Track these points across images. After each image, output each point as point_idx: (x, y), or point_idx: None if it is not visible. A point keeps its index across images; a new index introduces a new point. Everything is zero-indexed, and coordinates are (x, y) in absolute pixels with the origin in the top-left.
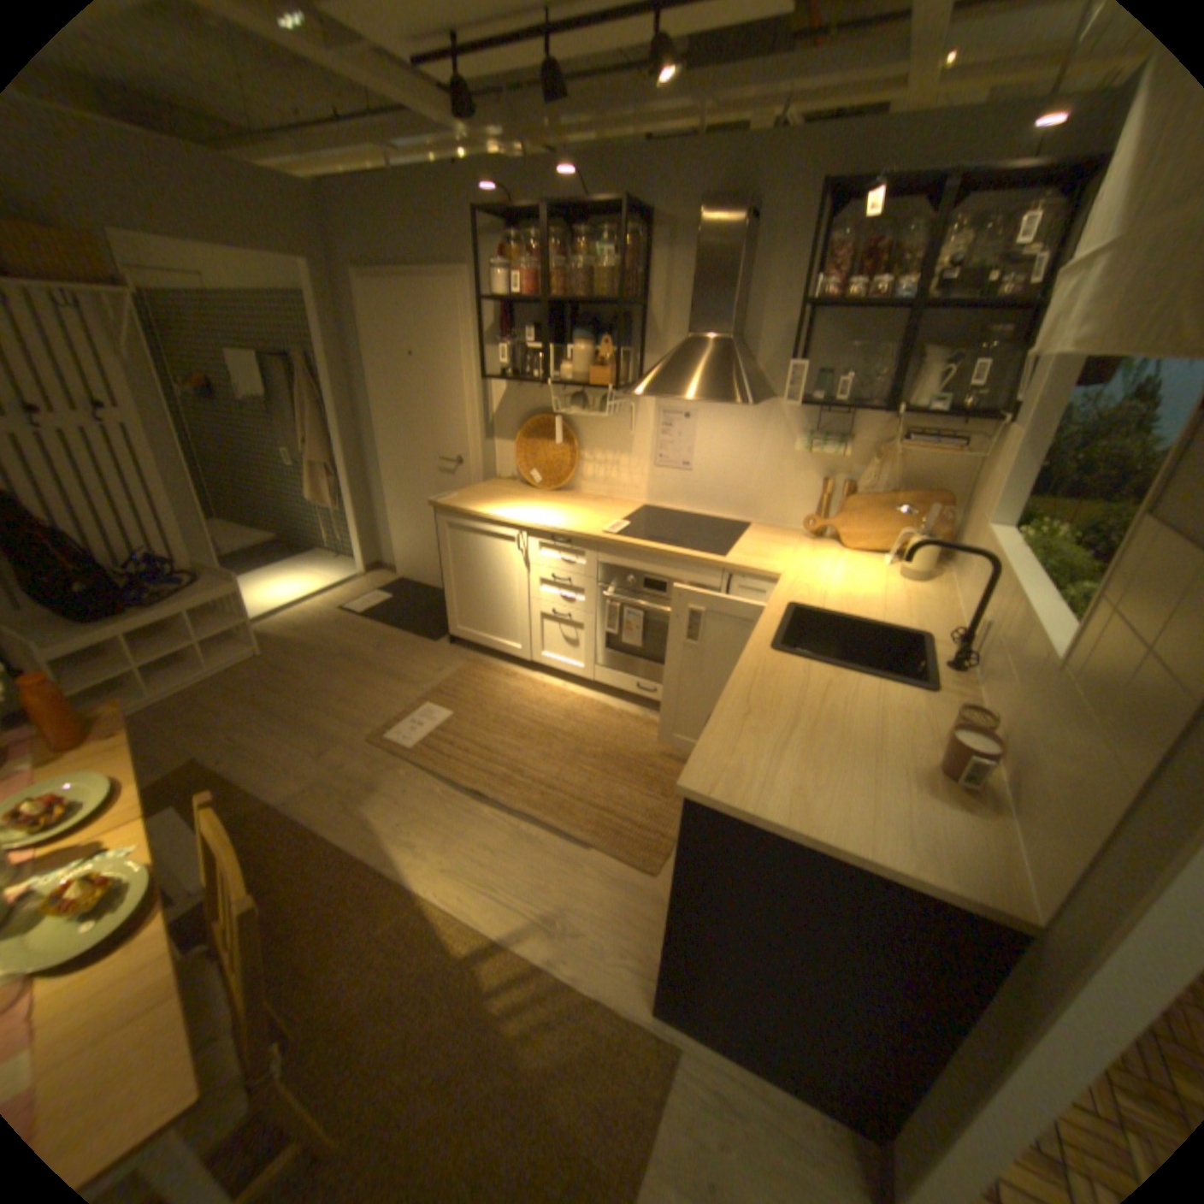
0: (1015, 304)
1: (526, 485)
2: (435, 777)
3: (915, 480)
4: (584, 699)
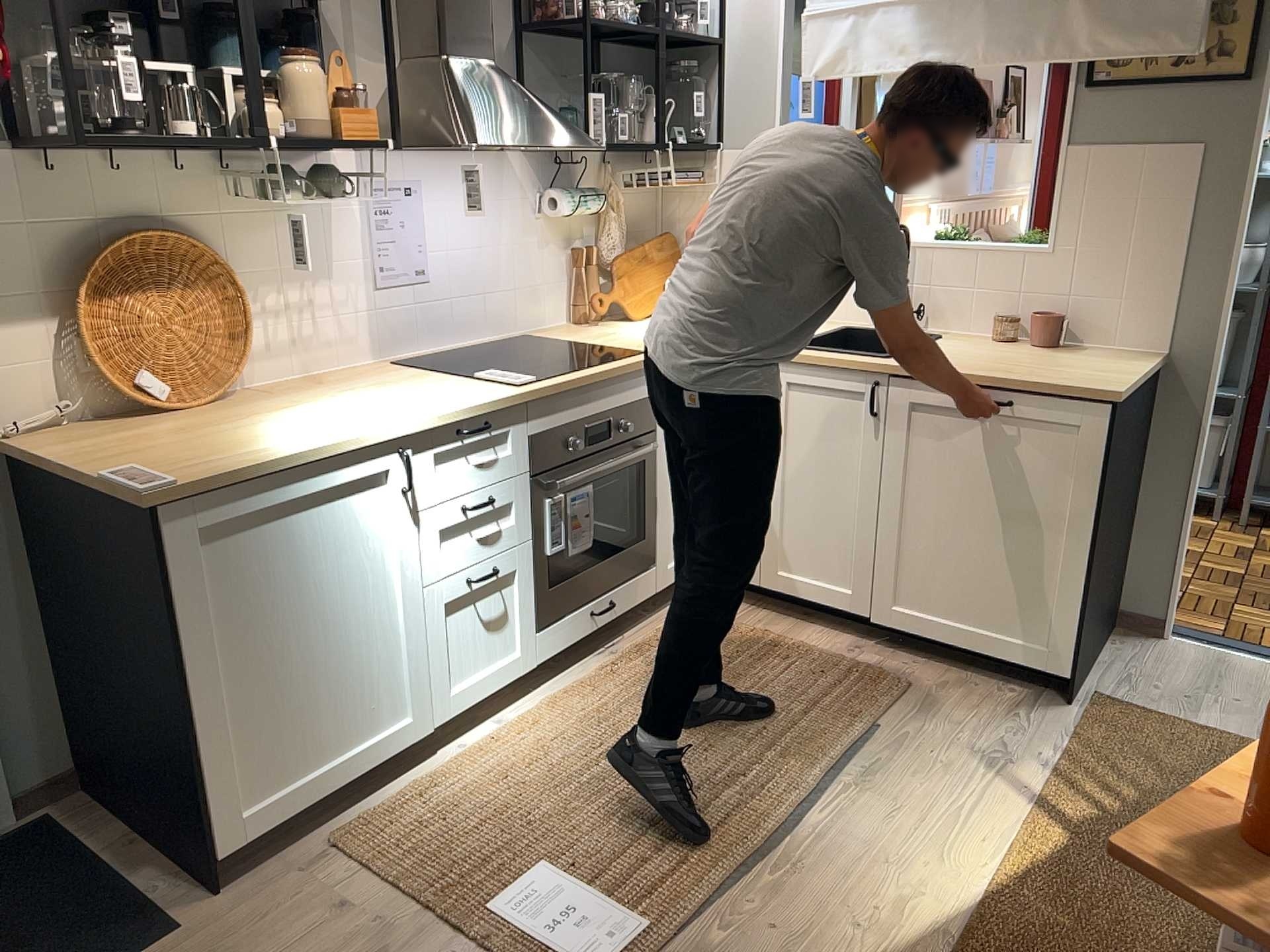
0: (707, 42)
1: (124, 419)
2: (737, 884)
3: (627, 229)
4: (558, 700)
